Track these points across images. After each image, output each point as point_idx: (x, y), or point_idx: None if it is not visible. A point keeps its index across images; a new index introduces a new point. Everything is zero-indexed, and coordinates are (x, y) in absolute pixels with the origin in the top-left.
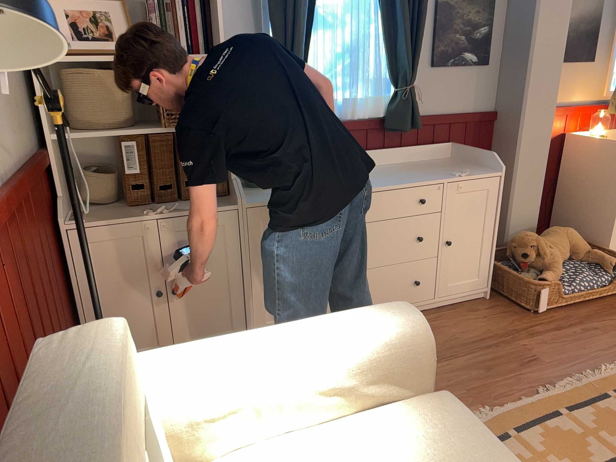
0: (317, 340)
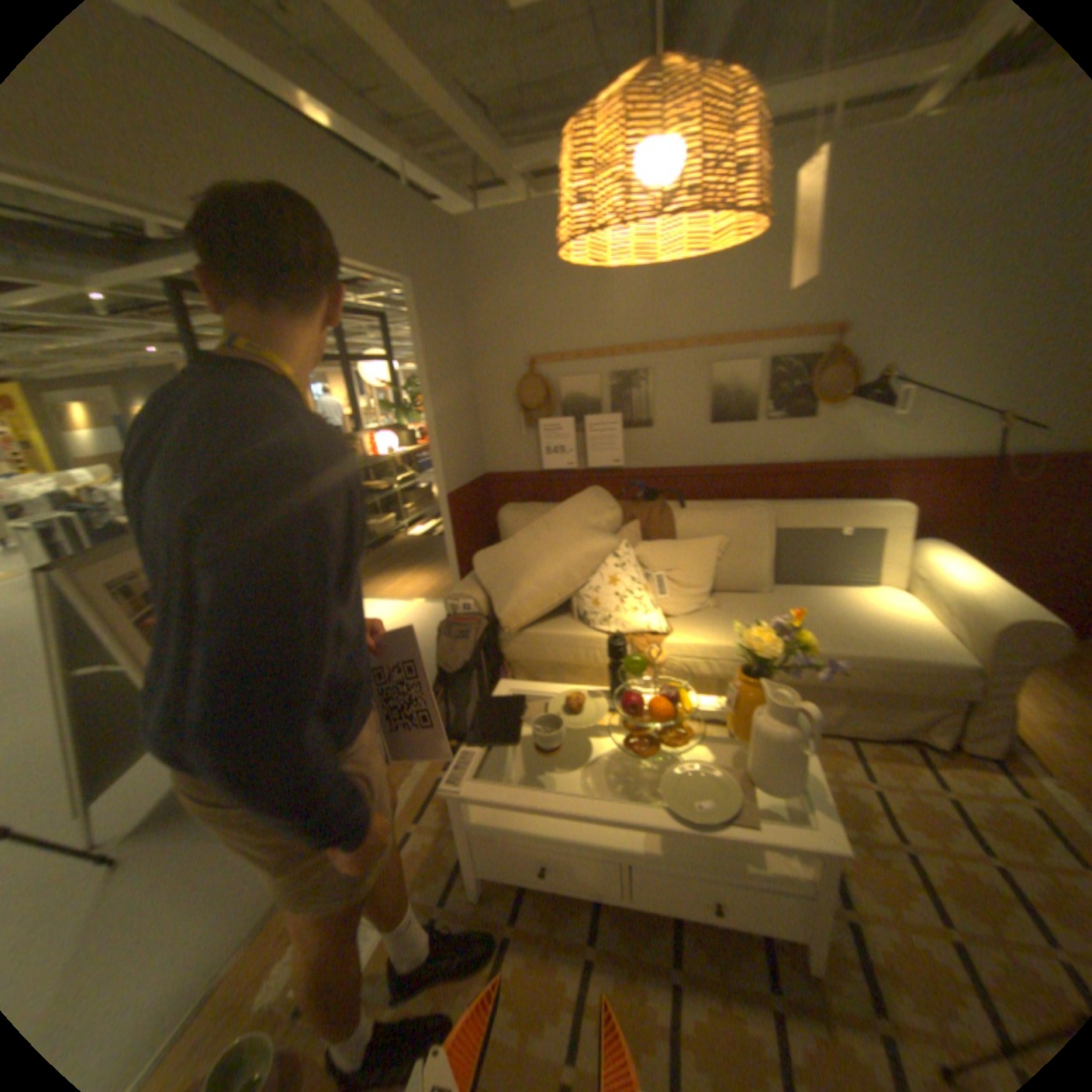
0: (976, 585)
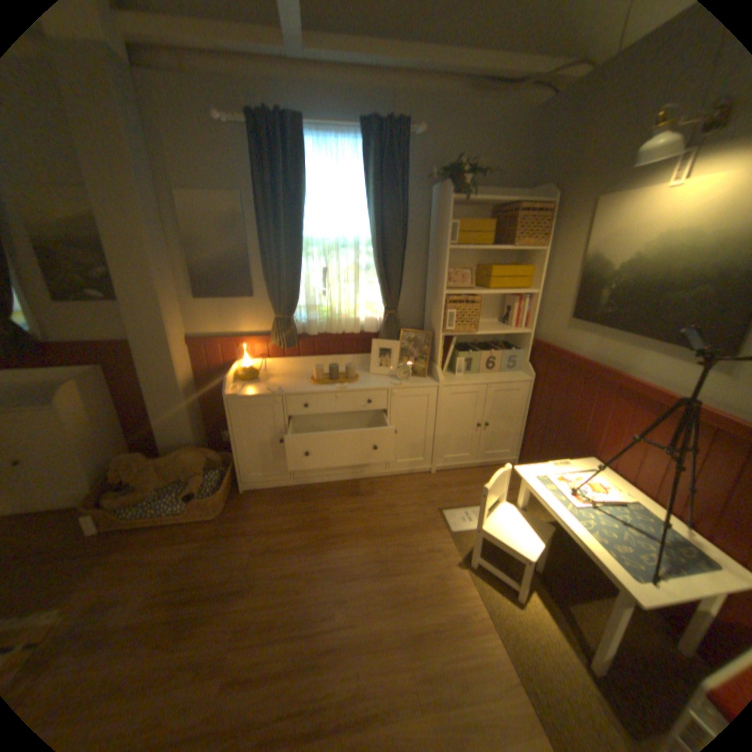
0: None
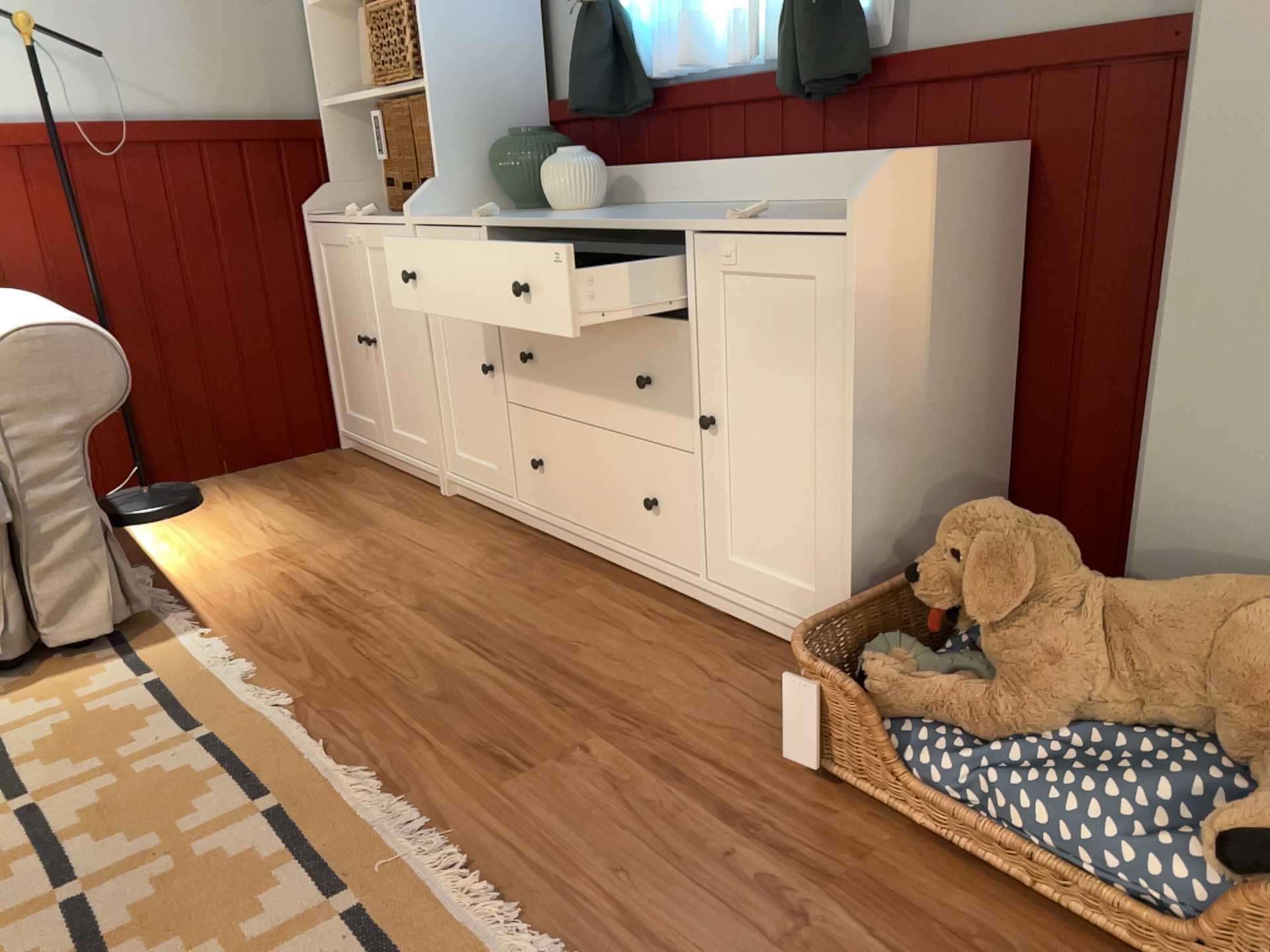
0: None
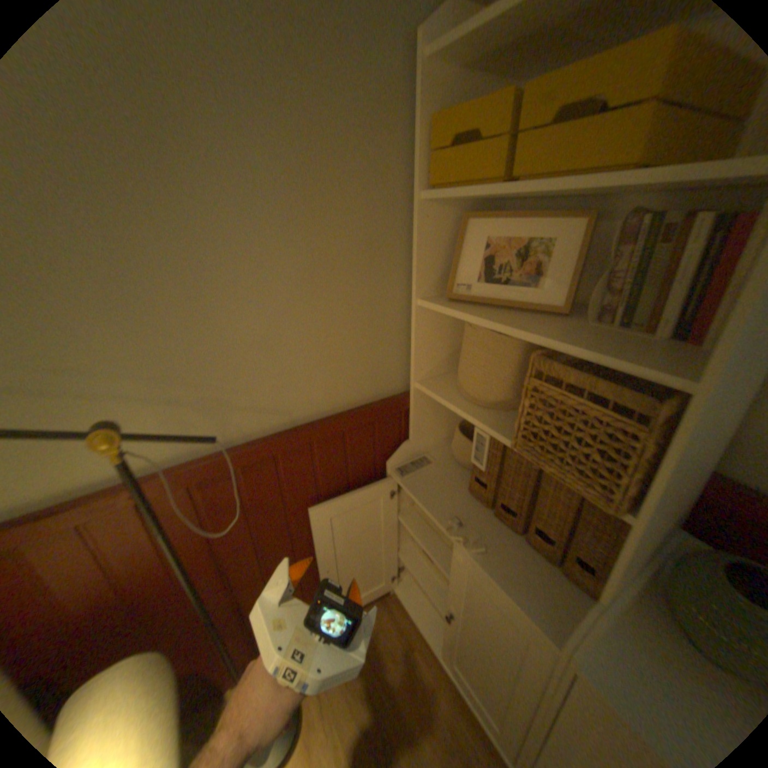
0: None
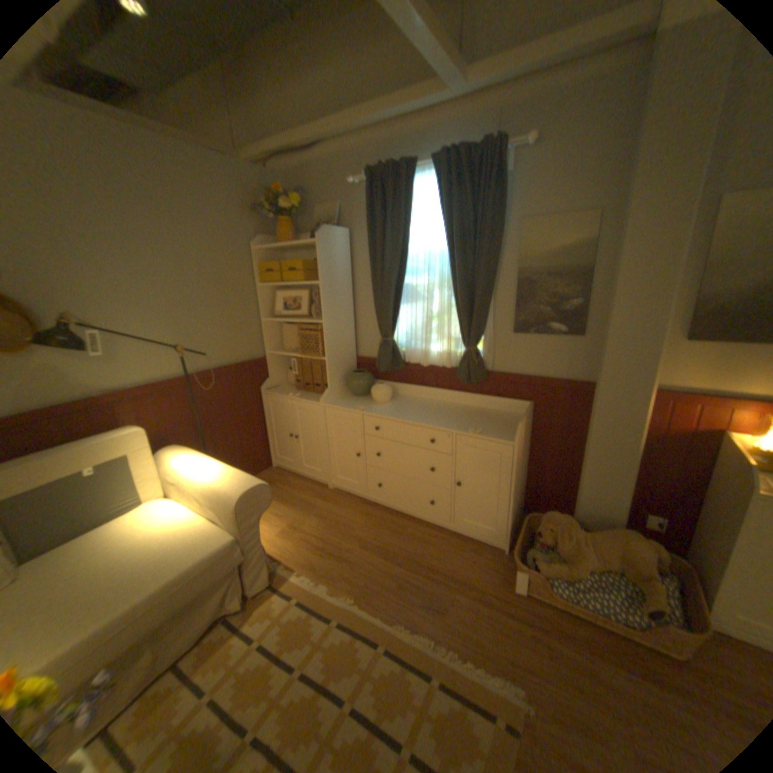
0: (208, 475)
